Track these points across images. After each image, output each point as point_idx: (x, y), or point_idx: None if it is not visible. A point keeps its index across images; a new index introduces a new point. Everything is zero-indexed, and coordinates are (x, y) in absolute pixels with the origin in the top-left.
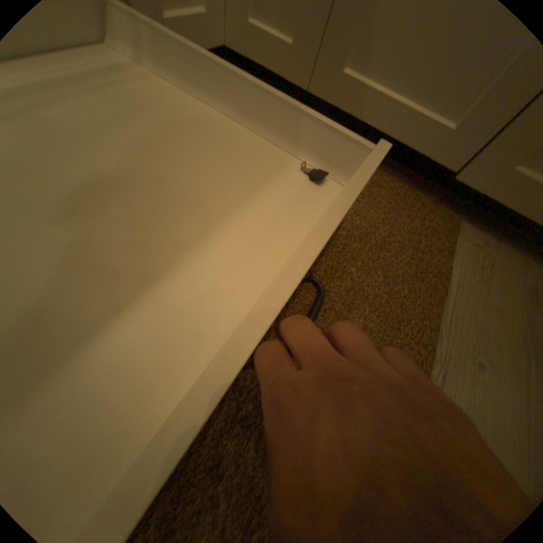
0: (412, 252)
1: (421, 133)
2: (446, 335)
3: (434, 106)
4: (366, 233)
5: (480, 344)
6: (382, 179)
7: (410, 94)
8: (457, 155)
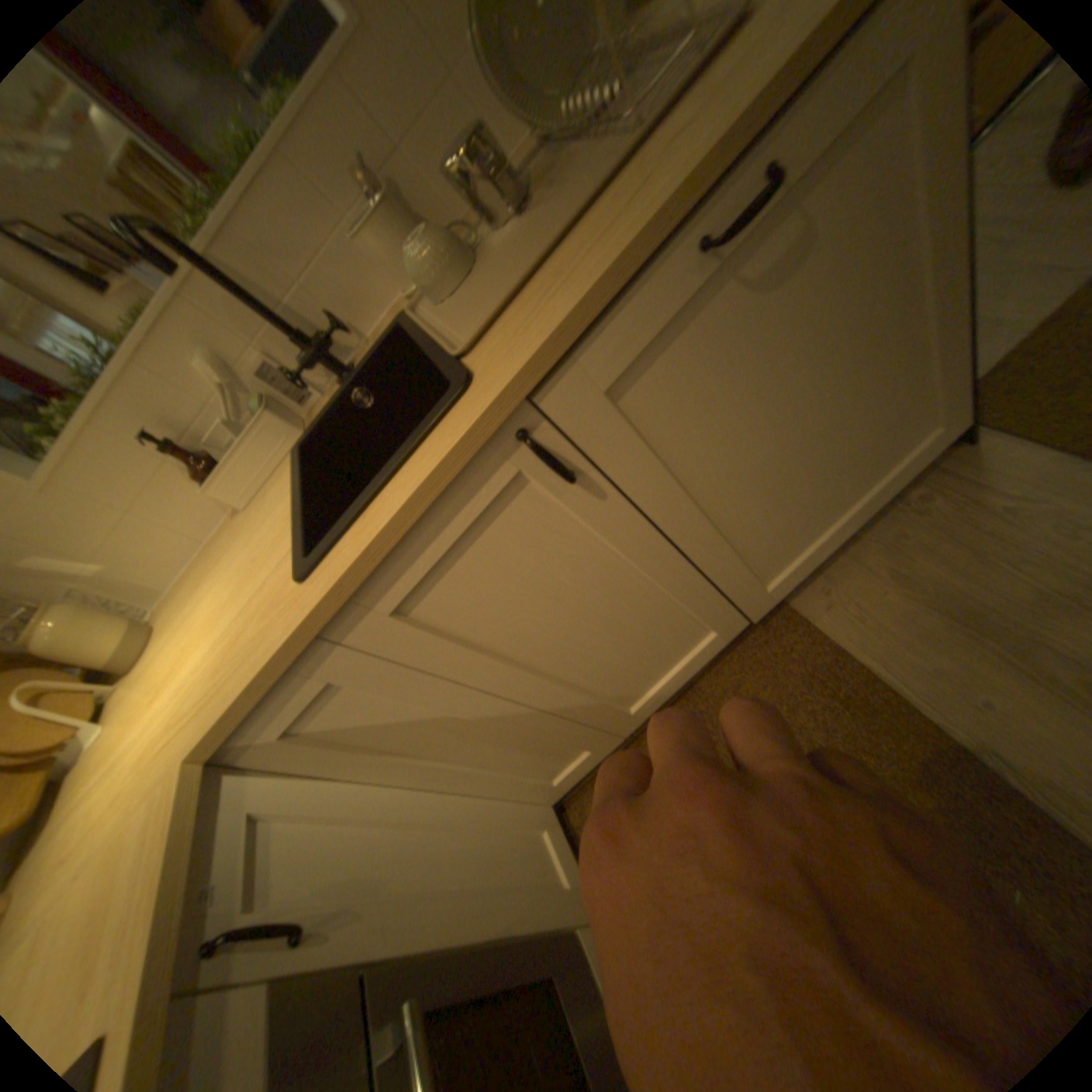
0: (837, 694)
1: (710, 653)
2: (949, 718)
3: (696, 647)
4: (808, 736)
5: (963, 683)
6: (724, 663)
7: (678, 664)
8: (741, 626)
